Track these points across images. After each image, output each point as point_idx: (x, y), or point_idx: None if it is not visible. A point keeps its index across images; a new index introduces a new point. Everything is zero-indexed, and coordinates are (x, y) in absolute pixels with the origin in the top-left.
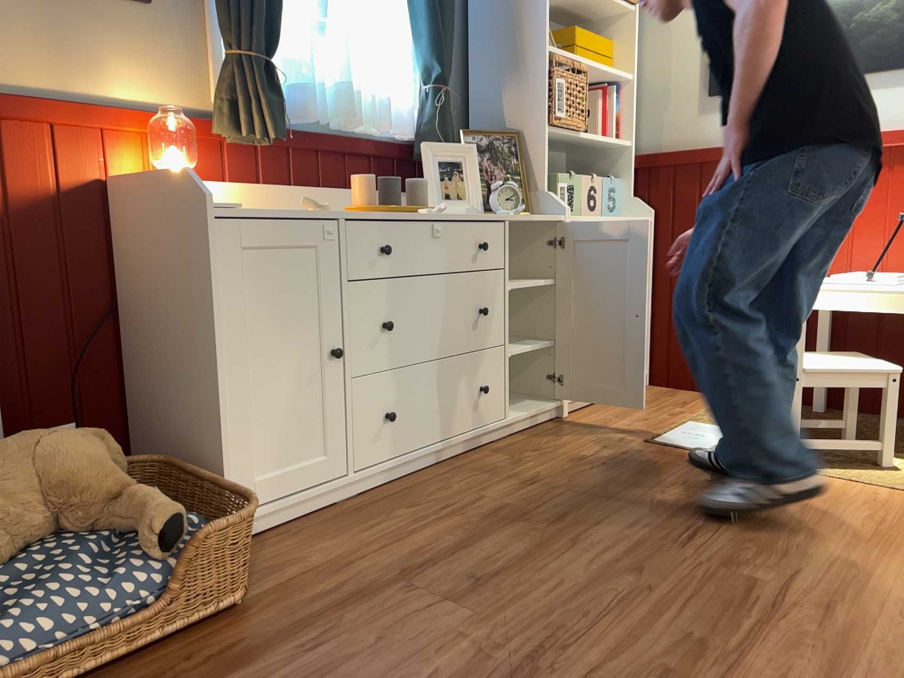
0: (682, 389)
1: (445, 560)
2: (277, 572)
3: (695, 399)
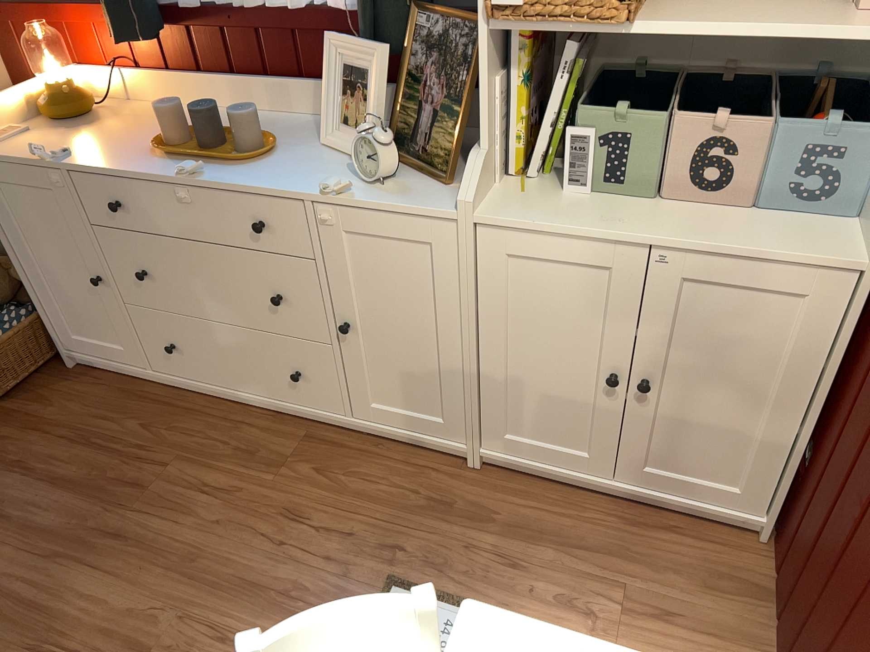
0: (776, 605)
1: (36, 479)
2: (36, 401)
3: (703, 633)
